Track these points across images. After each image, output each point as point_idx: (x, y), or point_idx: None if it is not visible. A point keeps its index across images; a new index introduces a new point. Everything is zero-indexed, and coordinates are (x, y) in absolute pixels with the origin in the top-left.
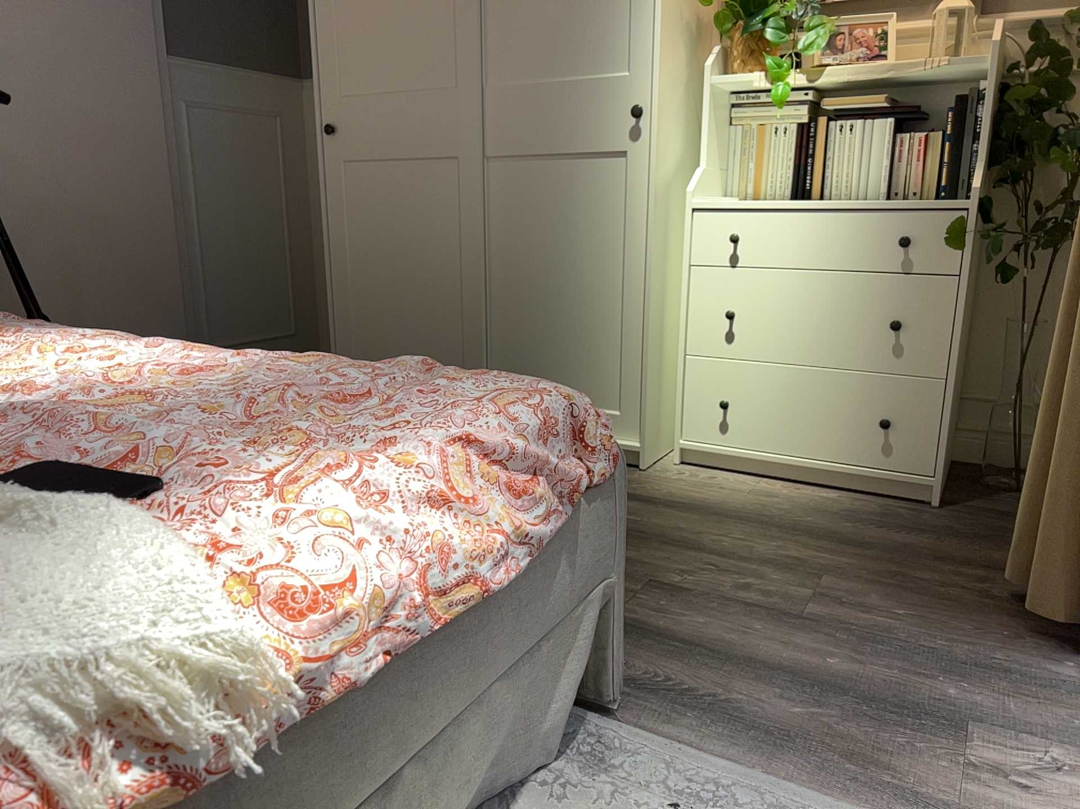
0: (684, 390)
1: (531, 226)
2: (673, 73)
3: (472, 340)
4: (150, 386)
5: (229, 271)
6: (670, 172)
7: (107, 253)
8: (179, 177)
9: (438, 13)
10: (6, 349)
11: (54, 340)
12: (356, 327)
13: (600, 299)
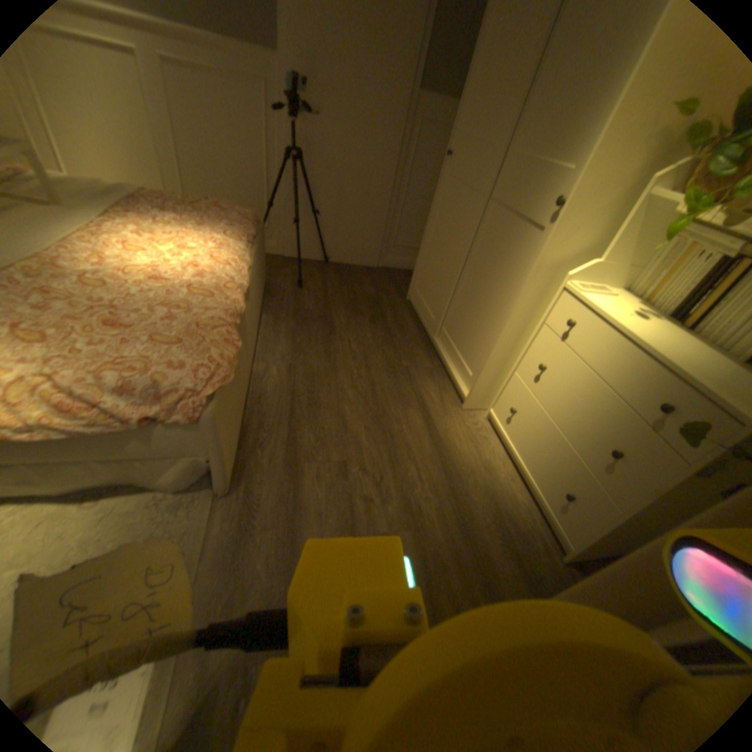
0: (505, 386)
1: (490, 250)
2: (615, 174)
3: (446, 296)
4: (142, 273)
5: (414, 210)
6: (571, 253)
7: (356, 188)
8: (402, 157)
9: (512, 82)
10: (183, 231)
11: (209, 232)
12: (424, 262)
13: (493, 311)
